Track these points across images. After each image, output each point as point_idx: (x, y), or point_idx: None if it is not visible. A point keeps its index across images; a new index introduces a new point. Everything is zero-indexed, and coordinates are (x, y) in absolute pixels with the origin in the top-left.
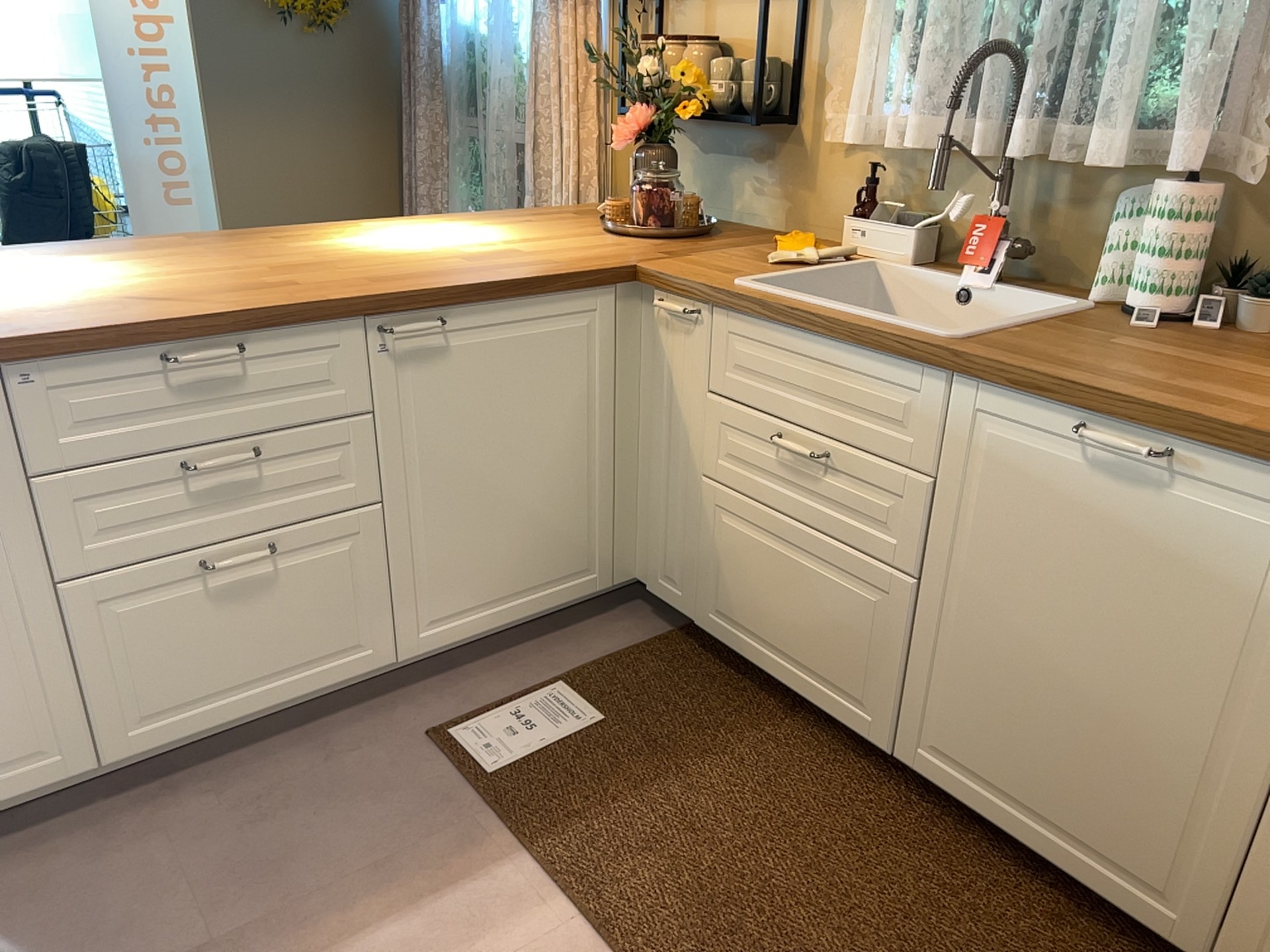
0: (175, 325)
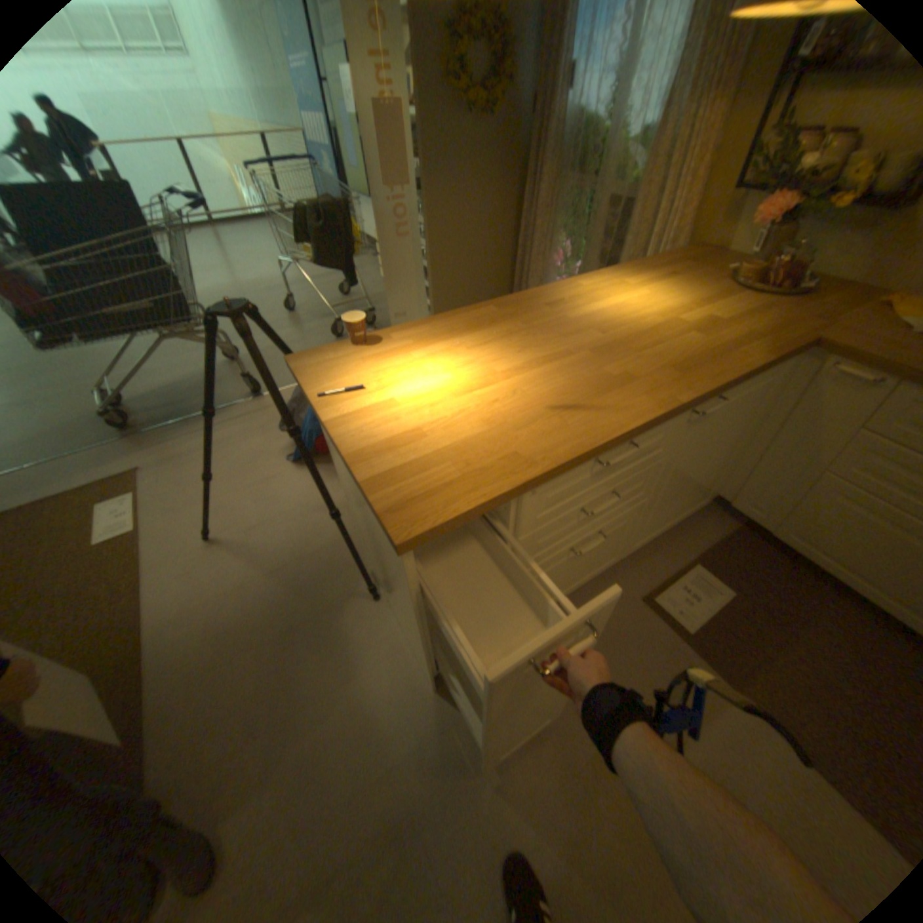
0: (610, 442)
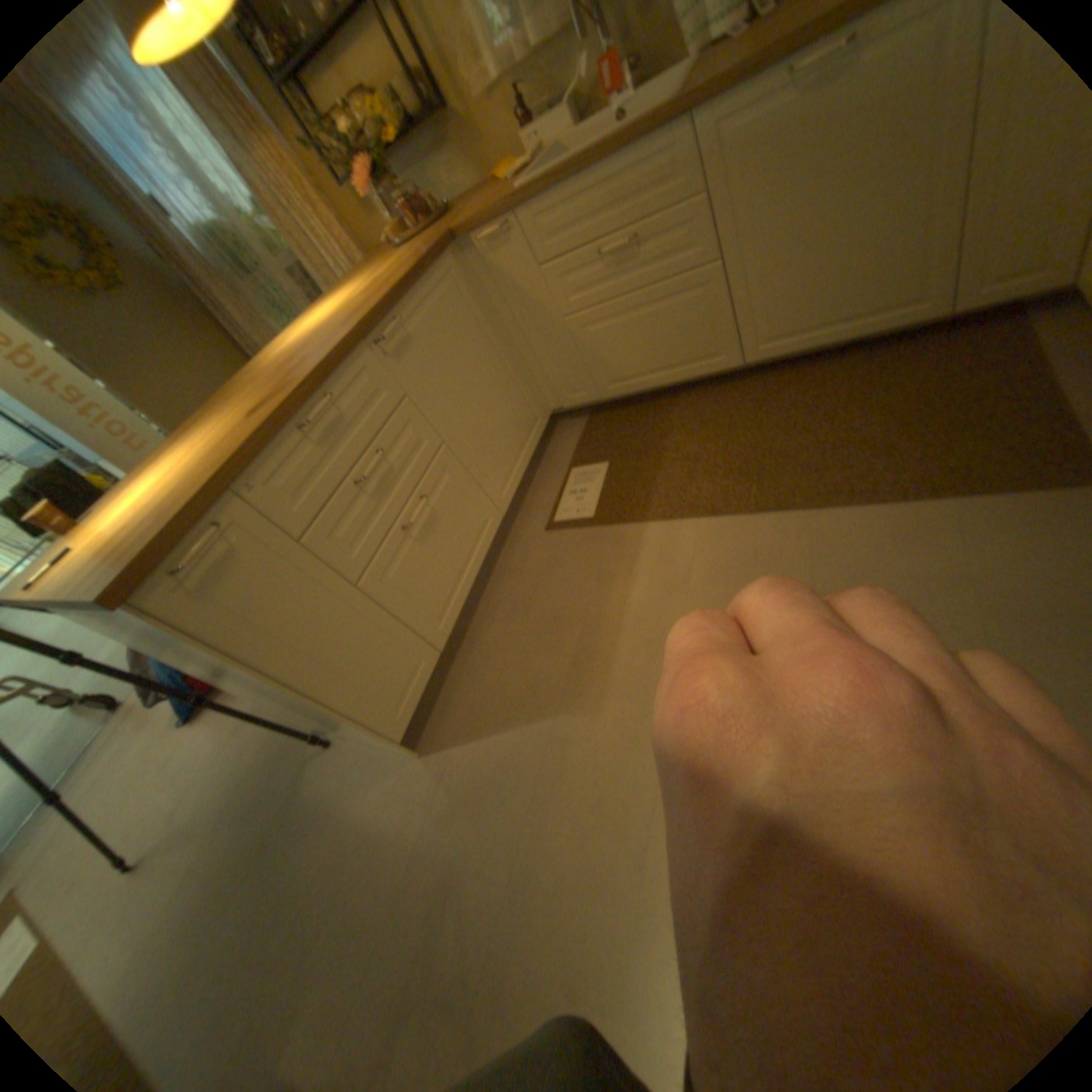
0: (289, 404)
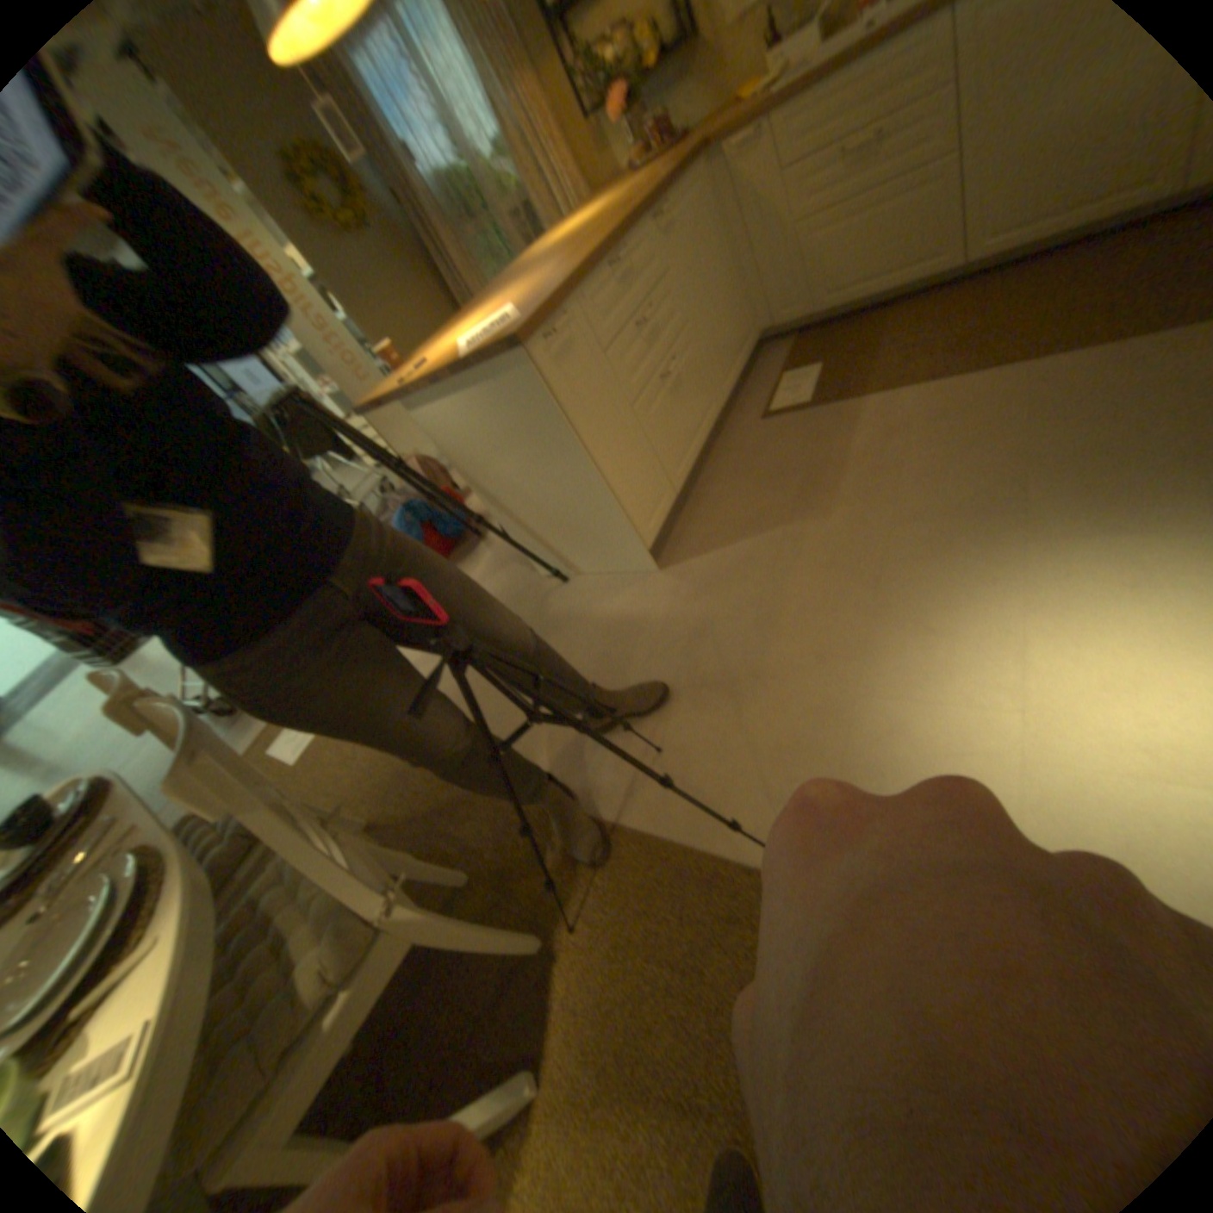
0: (605, 238)
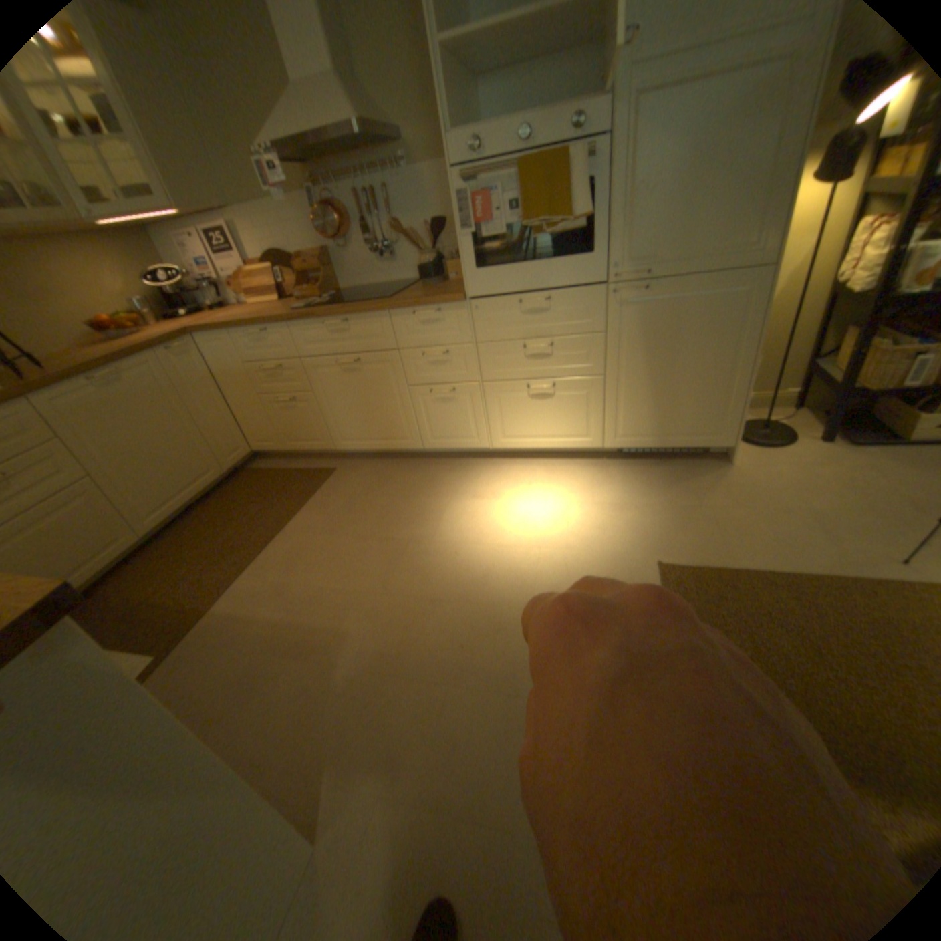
0: None
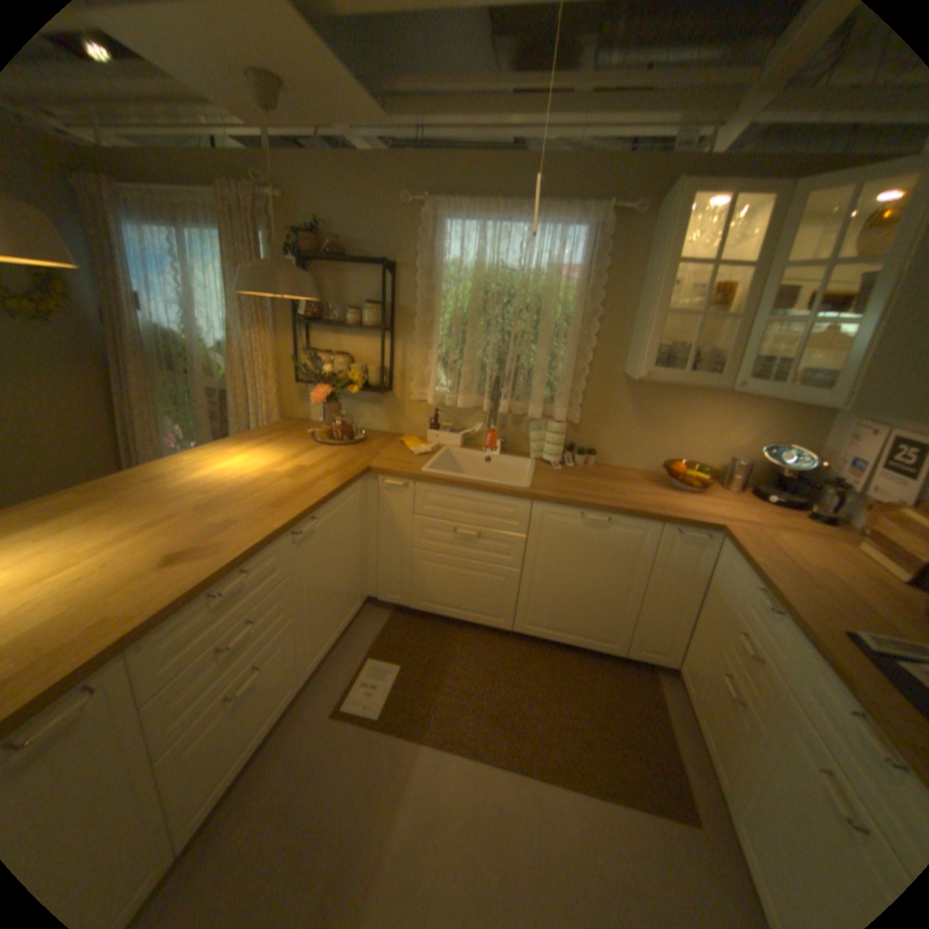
0: (214, 575)
